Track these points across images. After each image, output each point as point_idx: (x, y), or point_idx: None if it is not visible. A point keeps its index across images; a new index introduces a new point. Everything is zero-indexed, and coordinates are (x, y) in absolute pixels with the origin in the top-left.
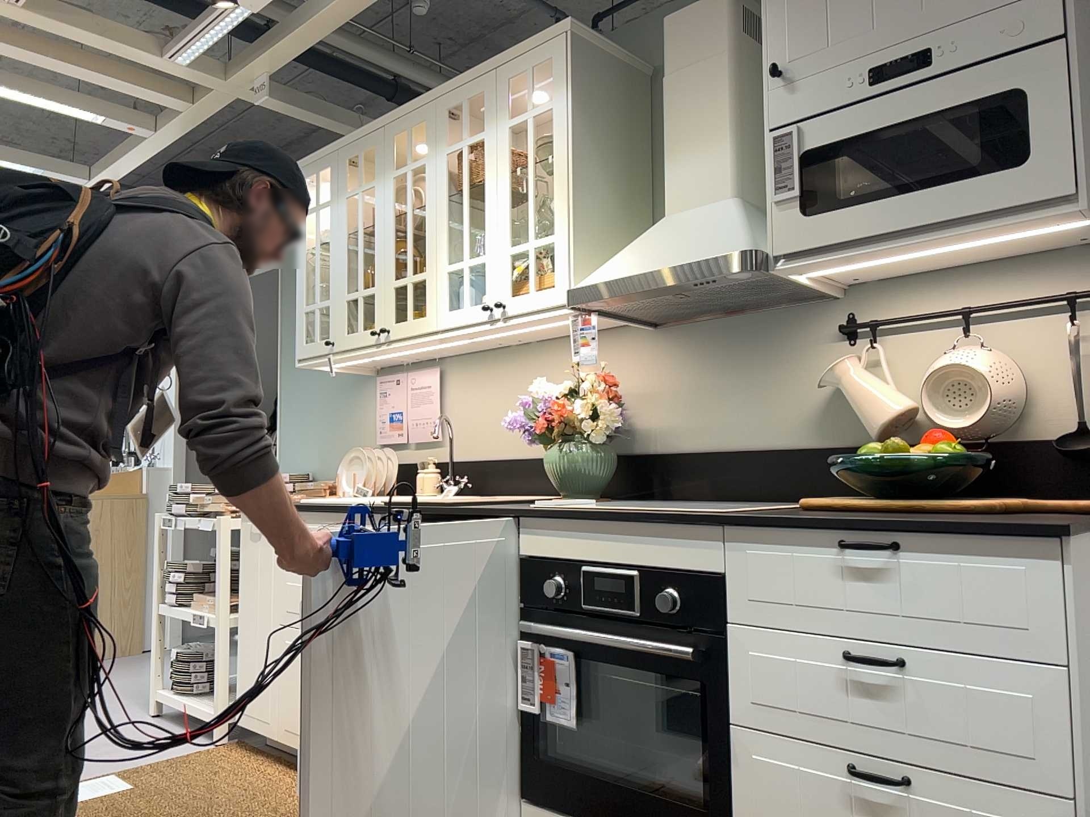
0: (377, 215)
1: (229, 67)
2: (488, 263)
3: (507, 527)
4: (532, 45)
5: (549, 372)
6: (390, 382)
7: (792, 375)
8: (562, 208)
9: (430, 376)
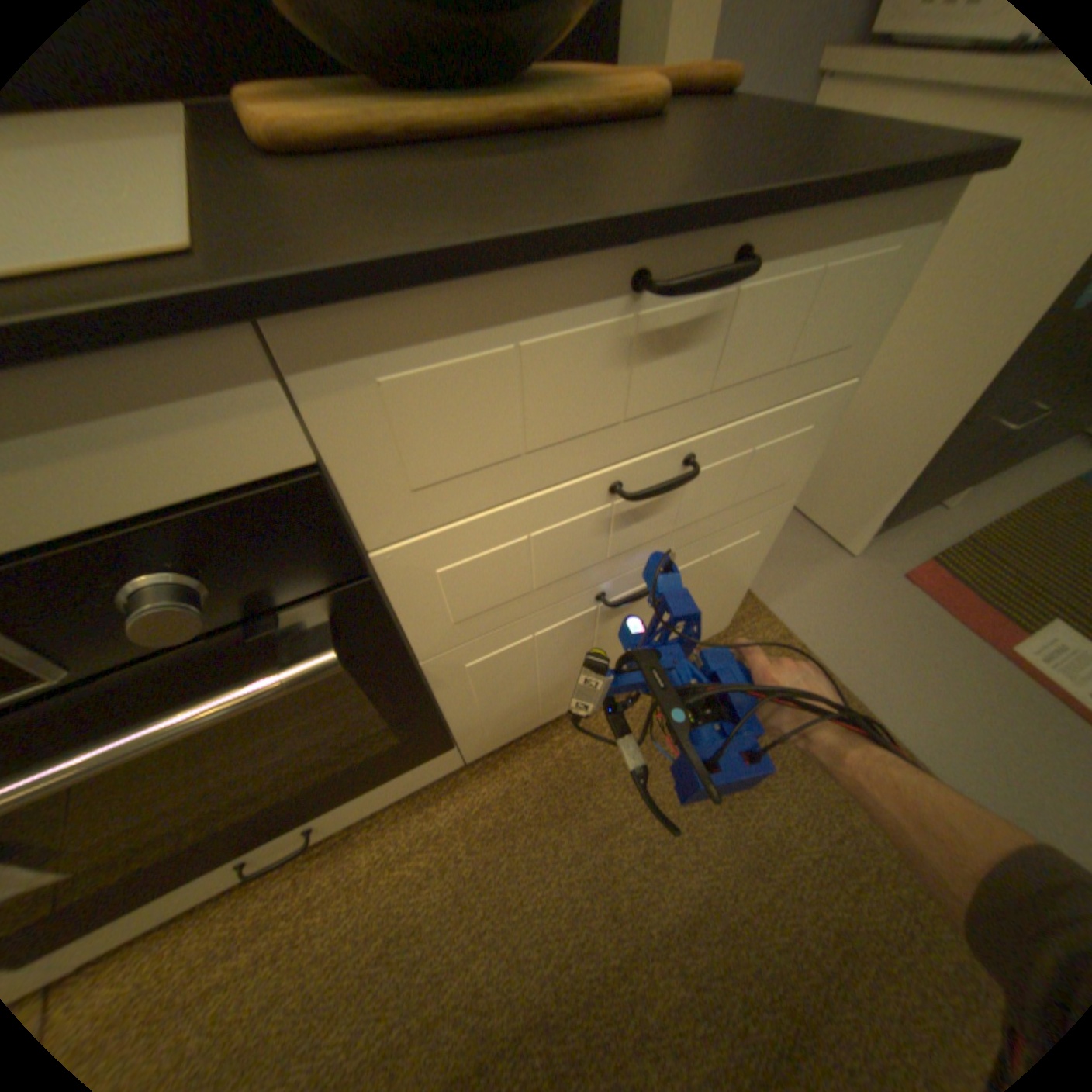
0: None
1: None
2: None
3: None
4: None
5: None
6: None
7: None
8: None
9: None
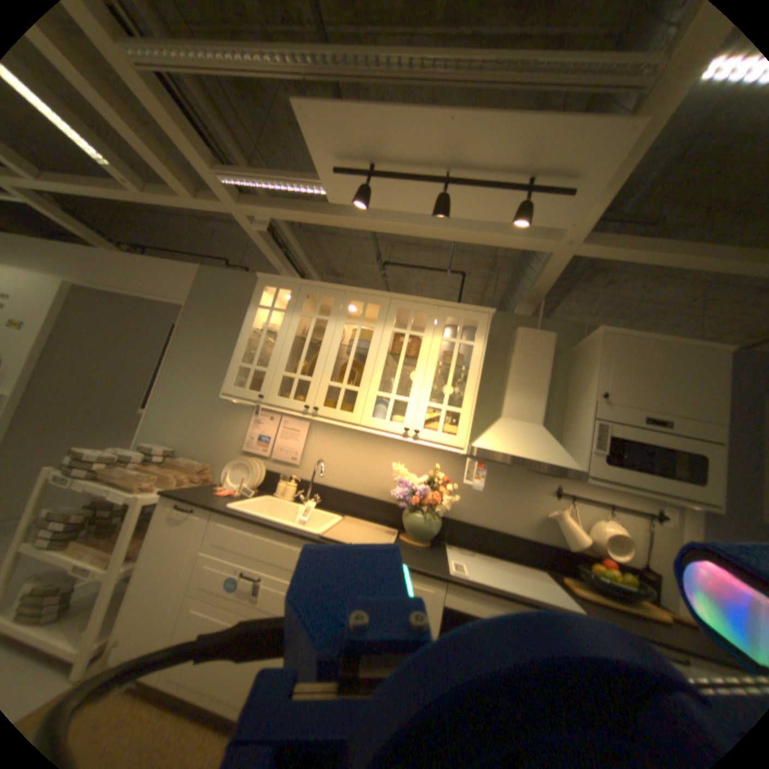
0: (326, 338)
1: (241, 195)
2: (410, 404)
3: (439, 585)
4: (468, 308)
5: (389, 453)
6: (266, 417)
7: (528, 504)
8: (470, 399)
9: (302, 425)
